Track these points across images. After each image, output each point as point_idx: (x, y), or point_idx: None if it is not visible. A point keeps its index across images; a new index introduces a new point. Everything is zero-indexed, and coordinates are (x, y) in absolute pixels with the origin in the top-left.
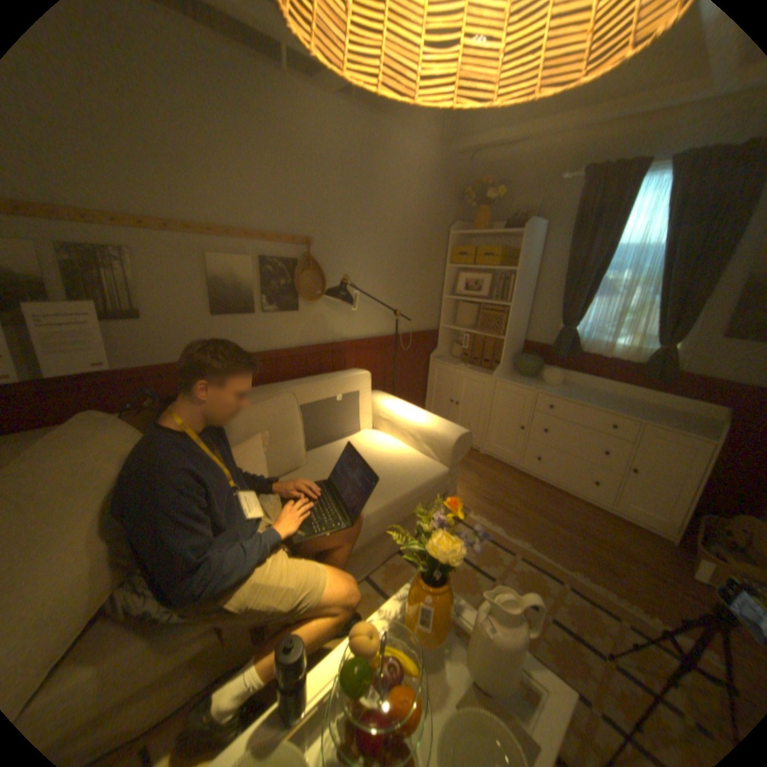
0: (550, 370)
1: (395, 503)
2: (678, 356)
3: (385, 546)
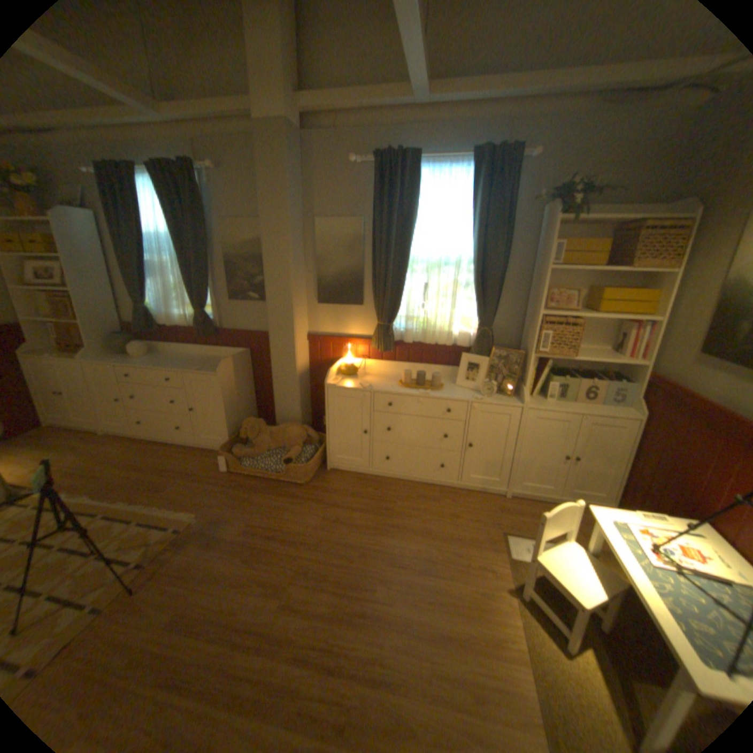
0: (129, 345)
1: None
2: (204, 318)
3: None
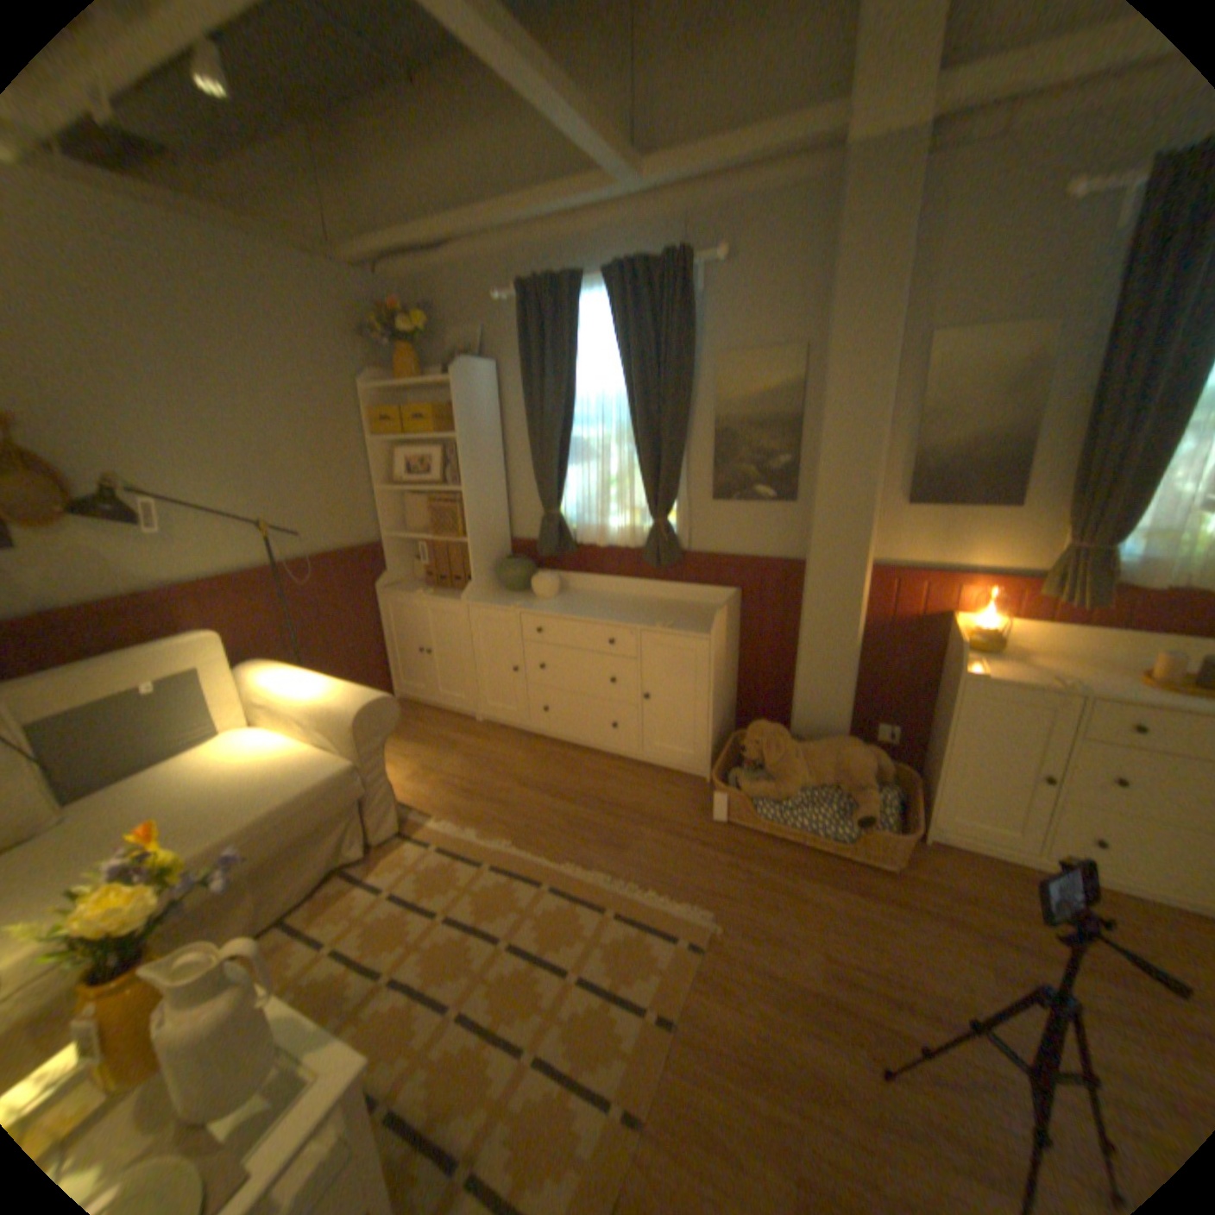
0: (538, 575)
1: (216, 845)
2: (671, 530)
3: (229, 920)
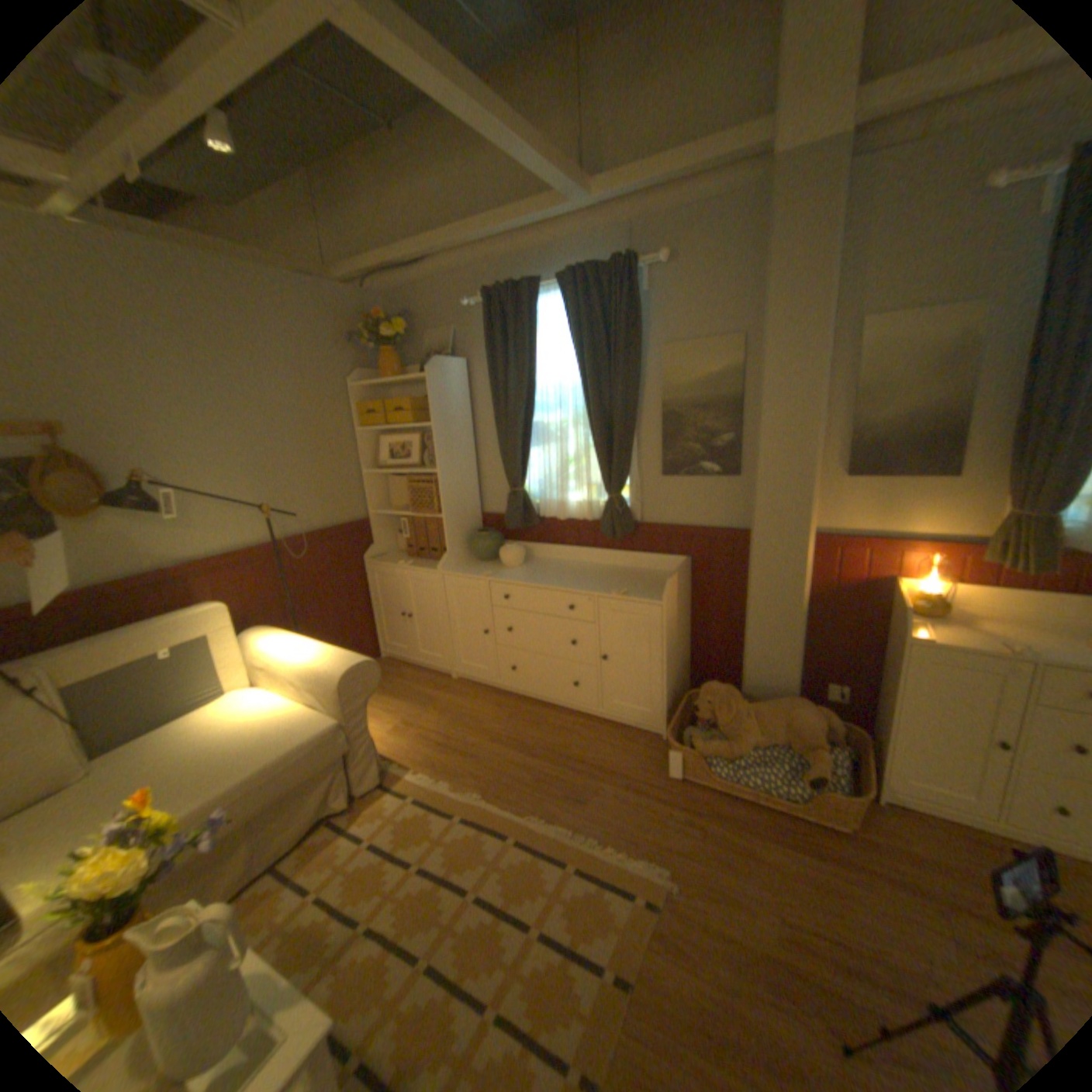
0: (505, 547)
1: (214, 800)
2: (624, 505)
3: (225, 869)
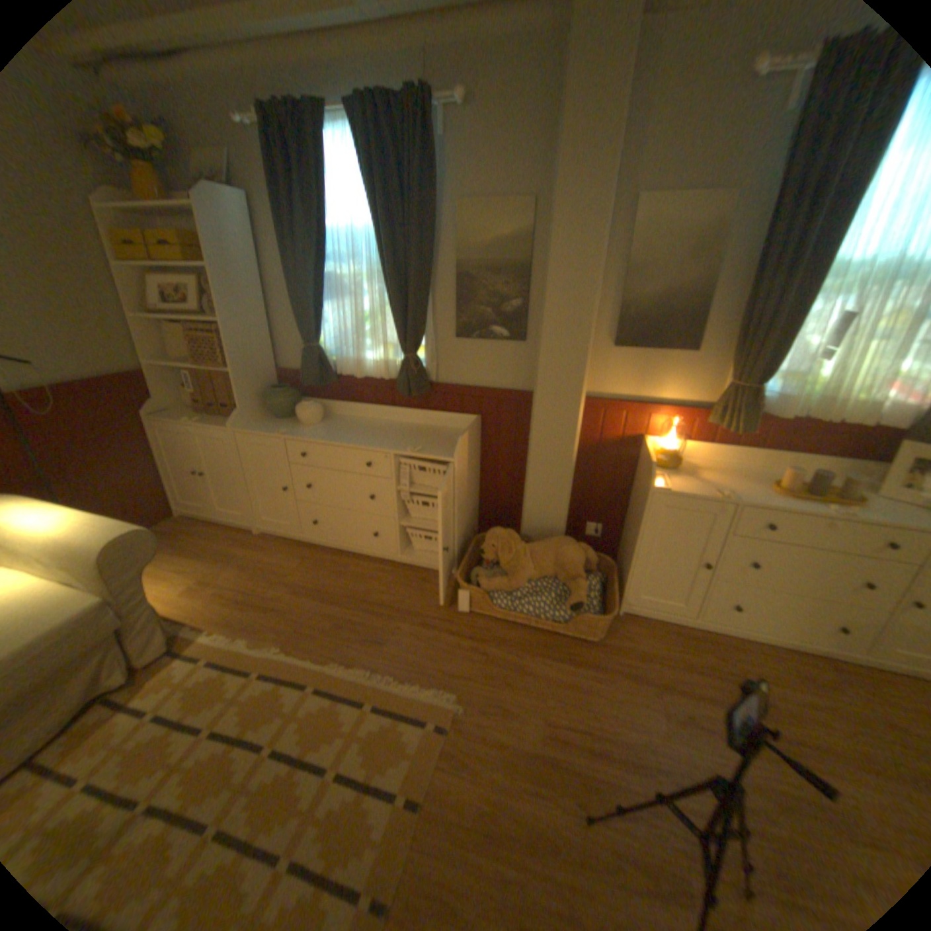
0: (301, 405)
1: None
2: (420, 365)
3: None
